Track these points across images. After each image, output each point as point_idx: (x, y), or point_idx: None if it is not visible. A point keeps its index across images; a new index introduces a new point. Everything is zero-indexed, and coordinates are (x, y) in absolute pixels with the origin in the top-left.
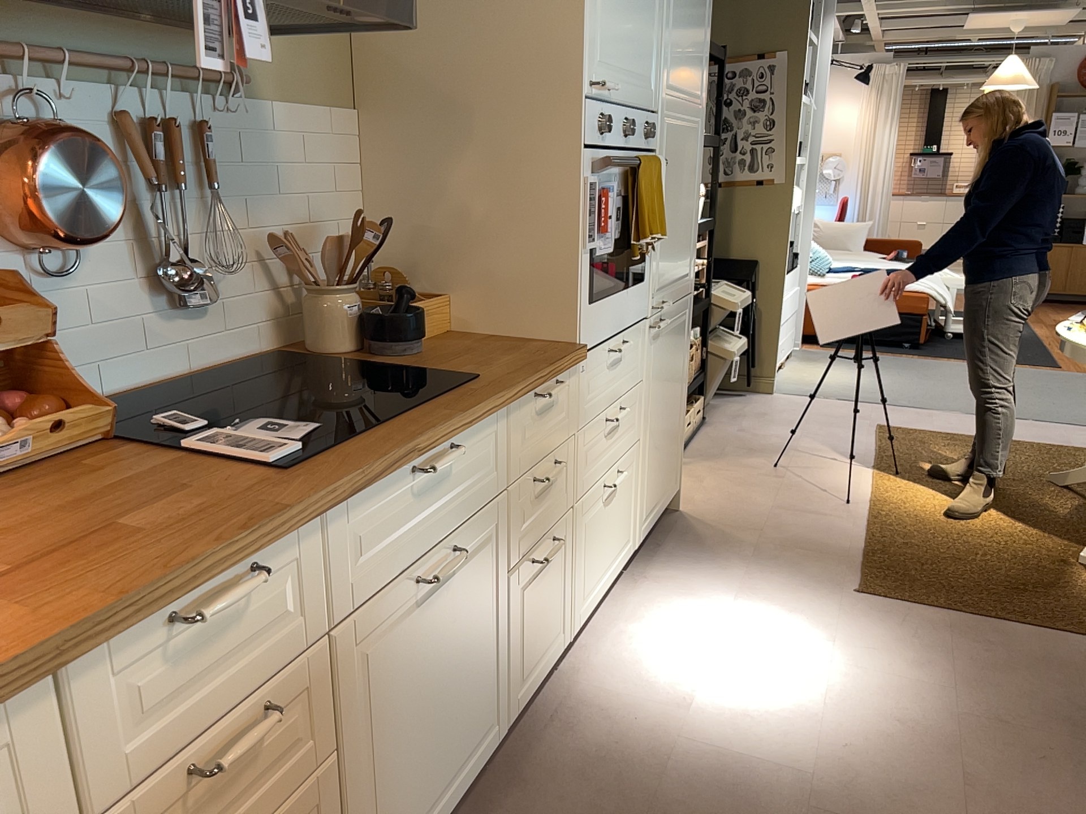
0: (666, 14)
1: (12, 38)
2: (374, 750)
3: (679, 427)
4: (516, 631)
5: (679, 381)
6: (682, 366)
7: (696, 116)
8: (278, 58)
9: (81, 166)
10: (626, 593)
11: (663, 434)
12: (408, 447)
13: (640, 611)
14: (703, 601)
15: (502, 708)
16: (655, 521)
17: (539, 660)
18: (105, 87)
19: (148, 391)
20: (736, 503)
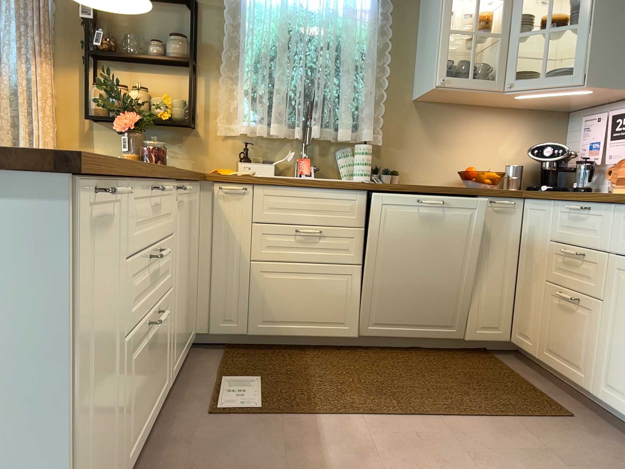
0: None
1: None
2: (617, 326)
3: None
4: None
5: None
6: None
7: None
8: None
9: None
10: None
11: None
12: None
13: None
14: None
15: None
16: None
17: None
18: None
19: None
20: None
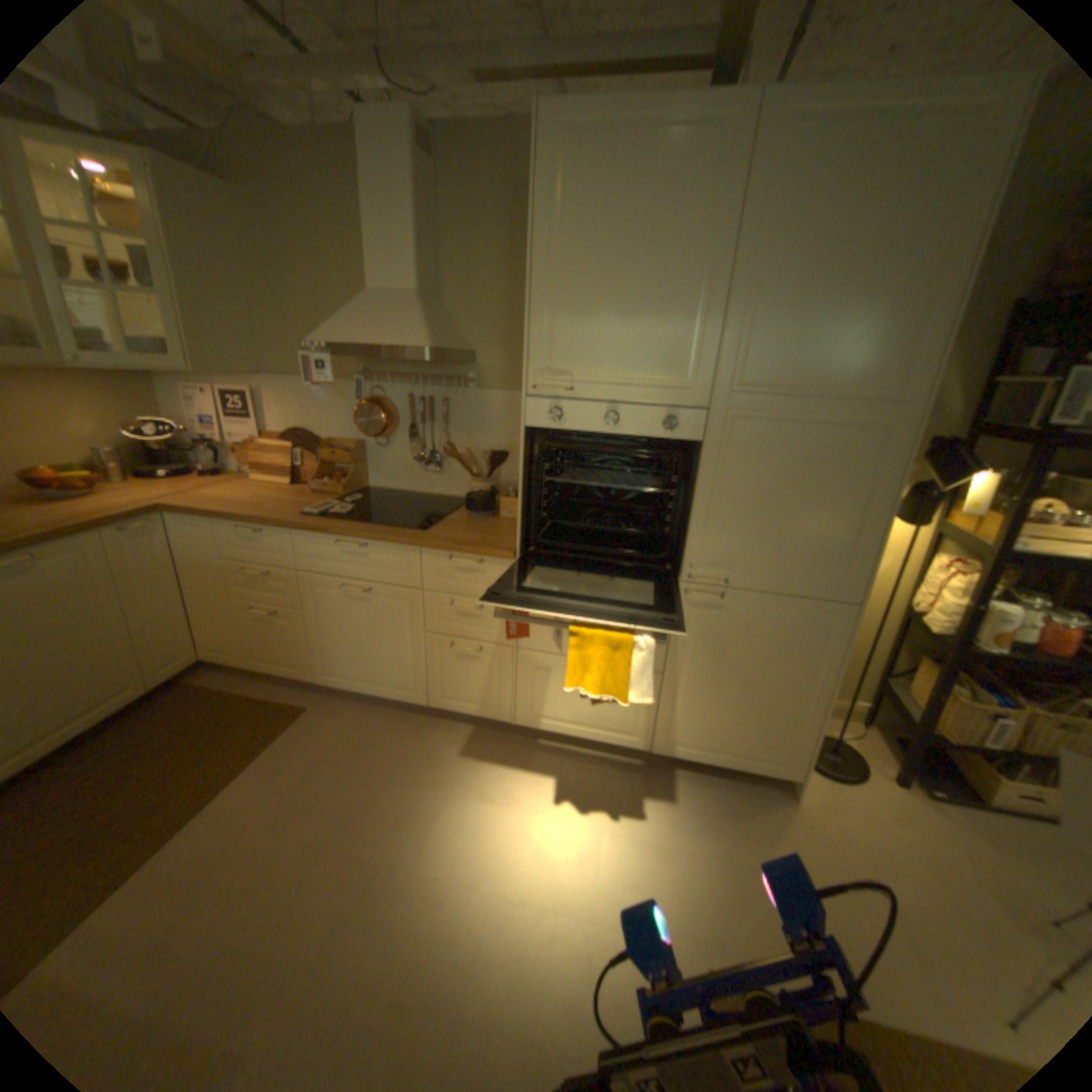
0: (731, 310)
1: (376, 370)
2: (319, 628)
3: (802, 724)
4: (435, 667)
5: (799, 678)
6: (819, 669)
7: (877, 409)
8: (495, 368)
9: (368, 412)
10: (615, 766)
11: (732, 701)
12: (325, 529)
13: (591, 775)
14: (624, 818)
15: (419, 692)
16: (711, 764)
17: (465, 702)
18: (405, 385)
19: (410, 494)
20: (868, 861)
